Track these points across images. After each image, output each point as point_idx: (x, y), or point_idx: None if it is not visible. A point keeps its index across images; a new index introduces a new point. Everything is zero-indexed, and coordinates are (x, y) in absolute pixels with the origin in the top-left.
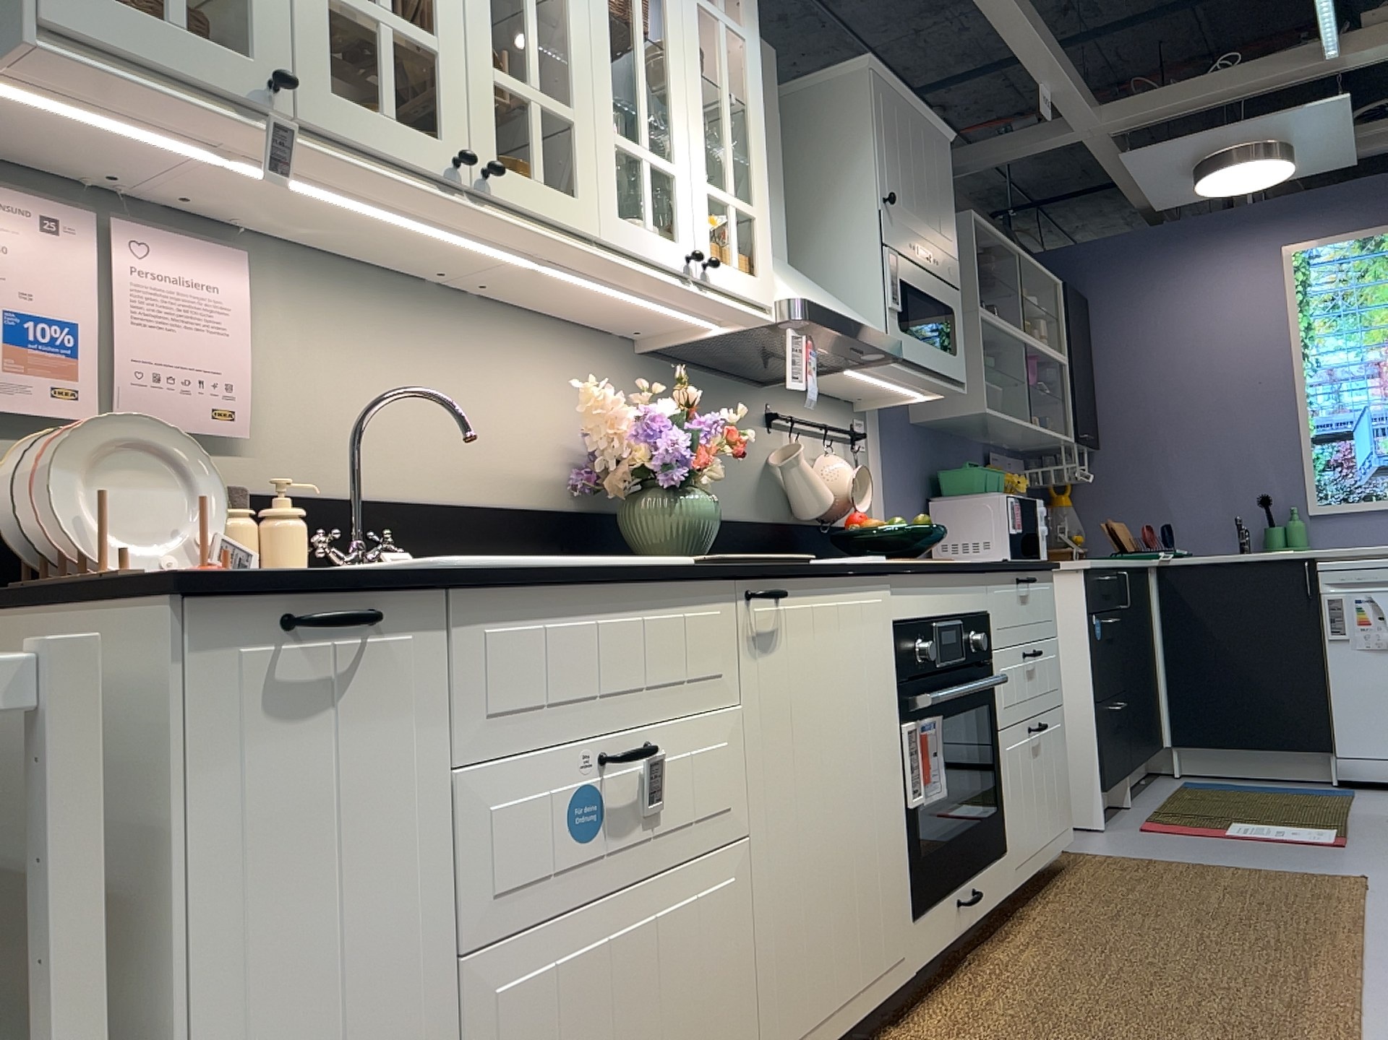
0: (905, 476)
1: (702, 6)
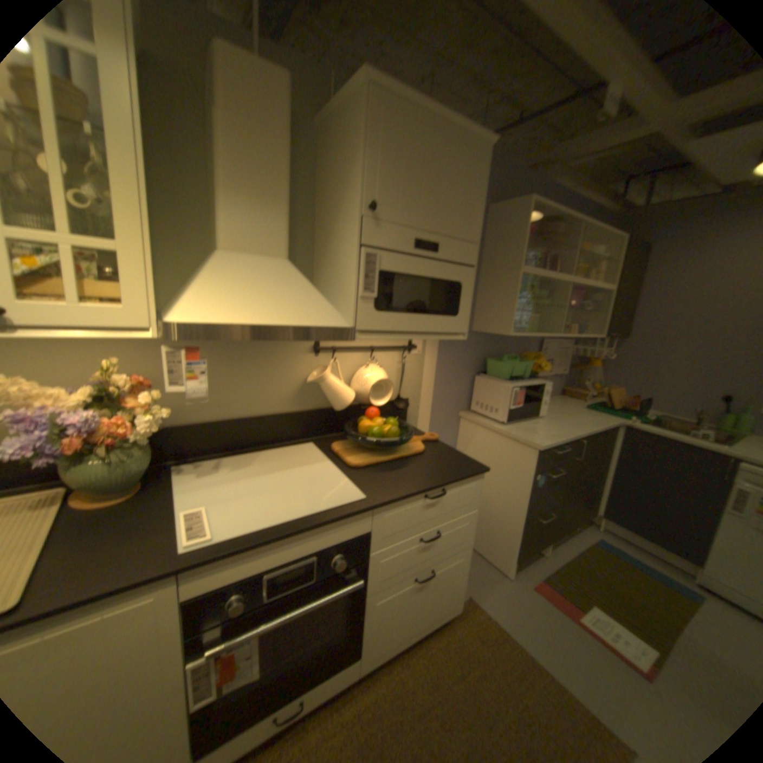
0: (456, 362)
1: None
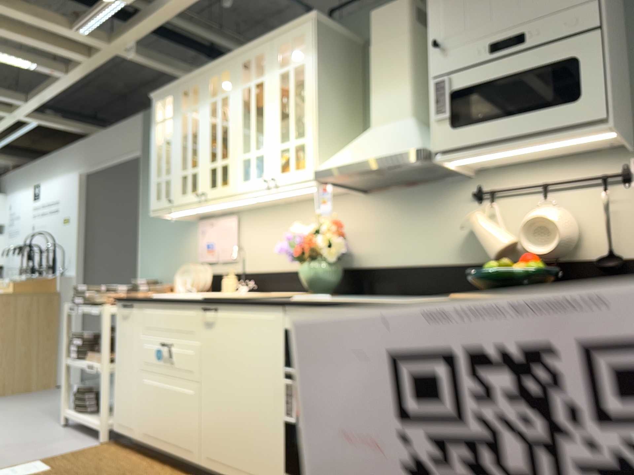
0: None
1: (280, 73)
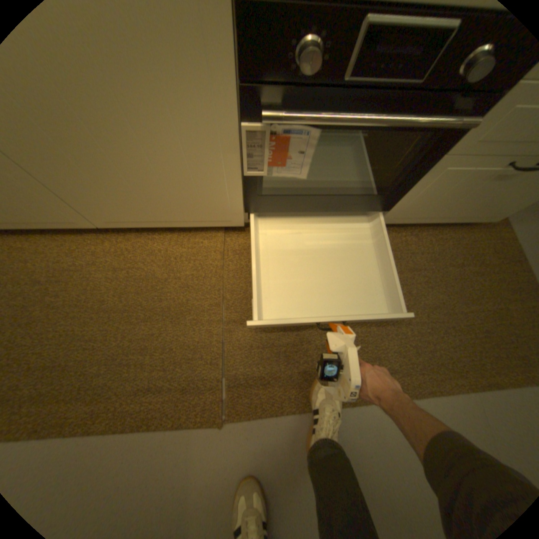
0: None
1: None
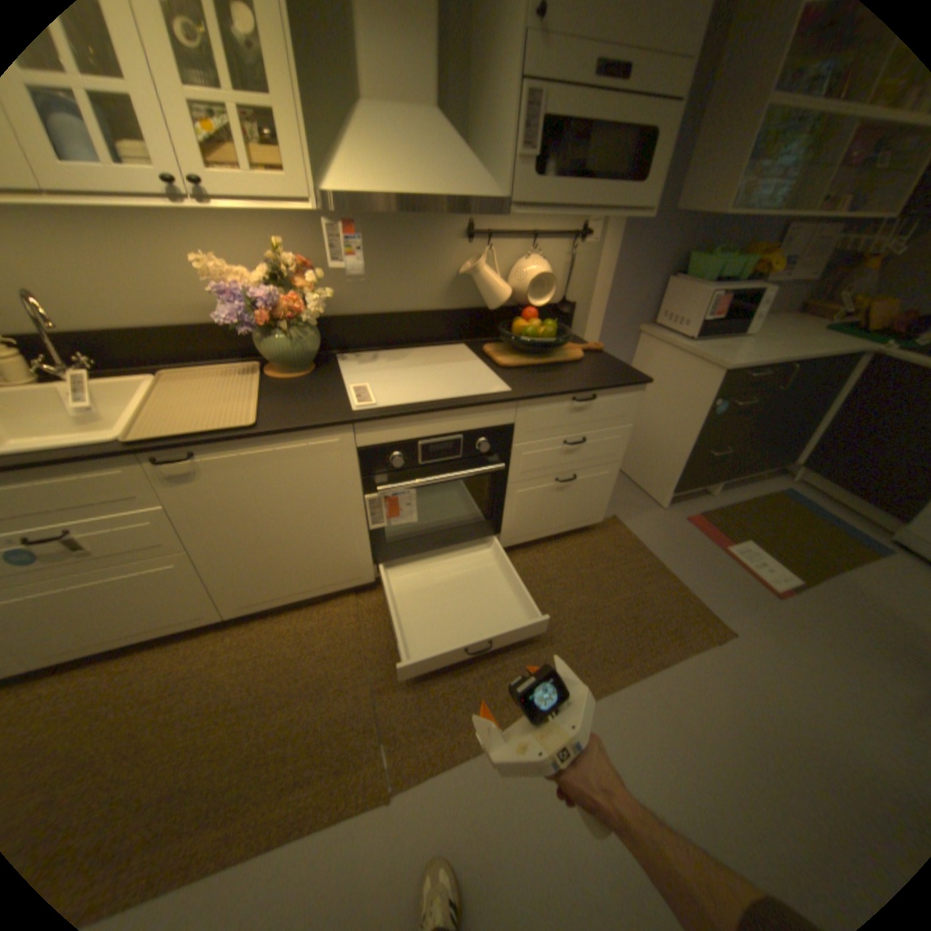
0: (646, 257)
1: None
